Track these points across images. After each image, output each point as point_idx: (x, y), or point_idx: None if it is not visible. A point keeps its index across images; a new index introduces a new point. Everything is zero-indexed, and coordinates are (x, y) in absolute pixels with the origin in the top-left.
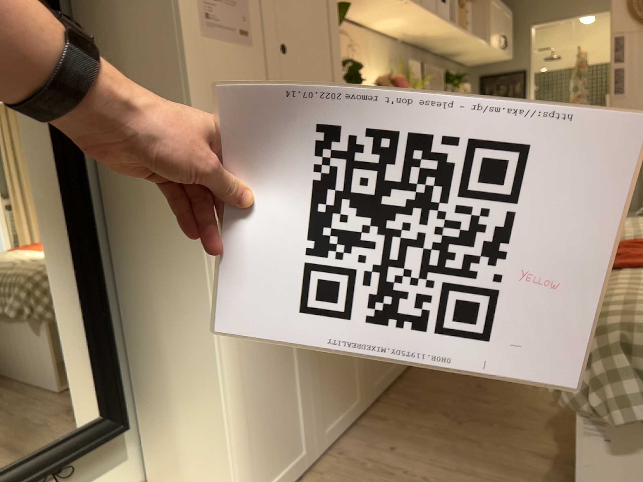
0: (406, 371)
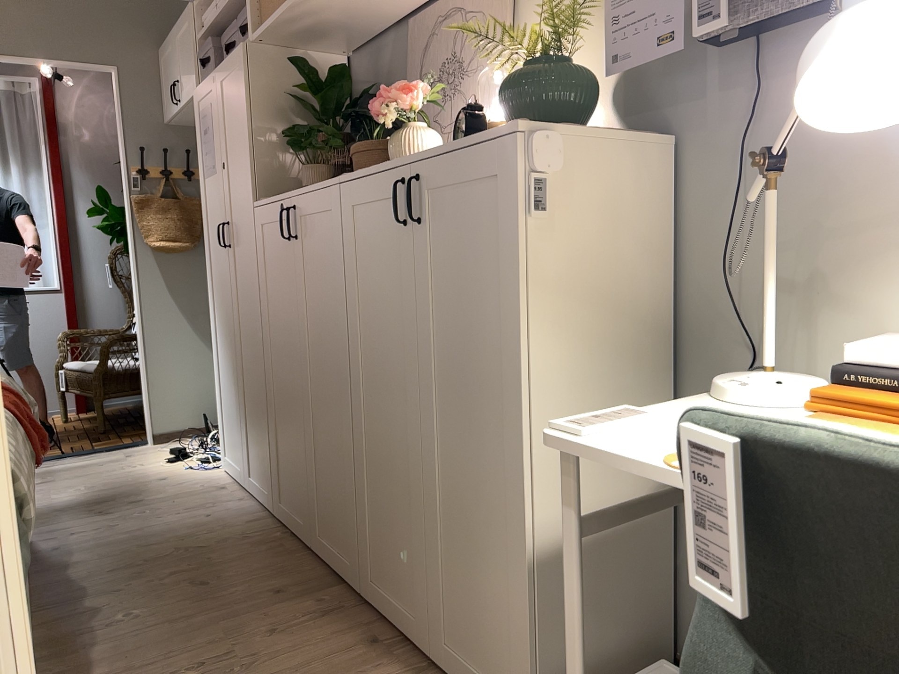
0: (313, 555)
